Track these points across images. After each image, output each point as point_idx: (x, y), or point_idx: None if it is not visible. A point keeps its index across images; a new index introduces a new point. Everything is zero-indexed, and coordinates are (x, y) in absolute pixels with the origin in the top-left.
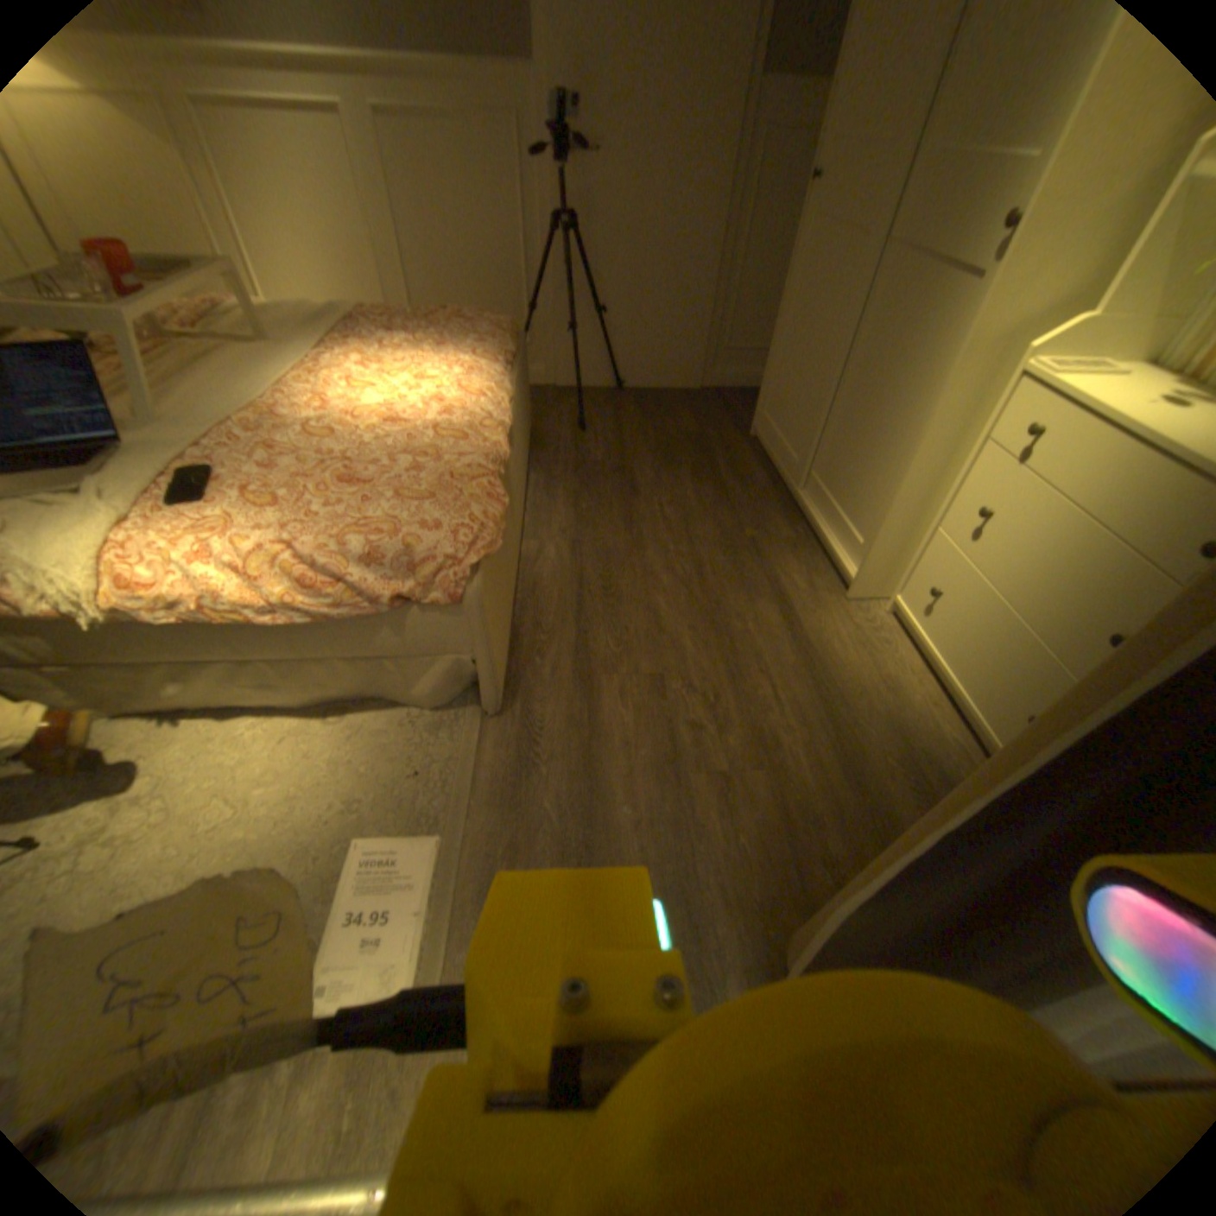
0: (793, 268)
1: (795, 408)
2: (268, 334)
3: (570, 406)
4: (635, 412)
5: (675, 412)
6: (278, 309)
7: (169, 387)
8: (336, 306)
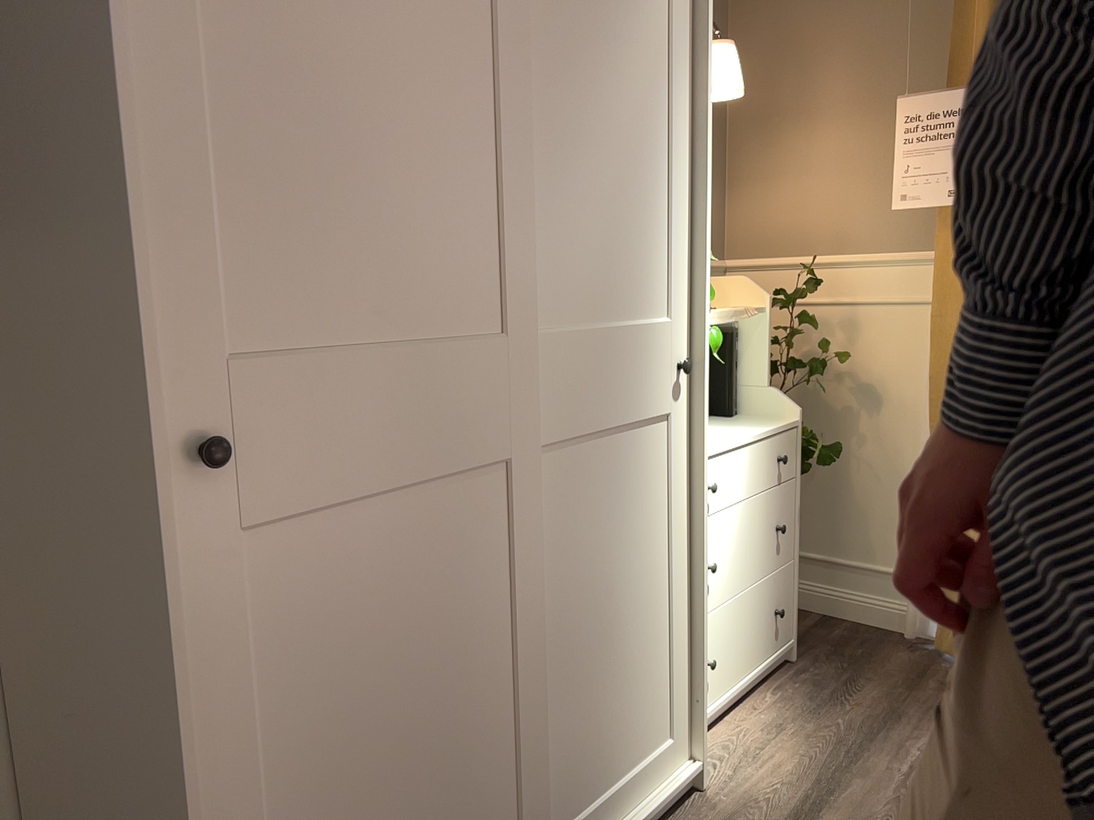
0: (191, 710)
1: None
2: None
3: None
4: None
5: None
6: None
7: None
8: None
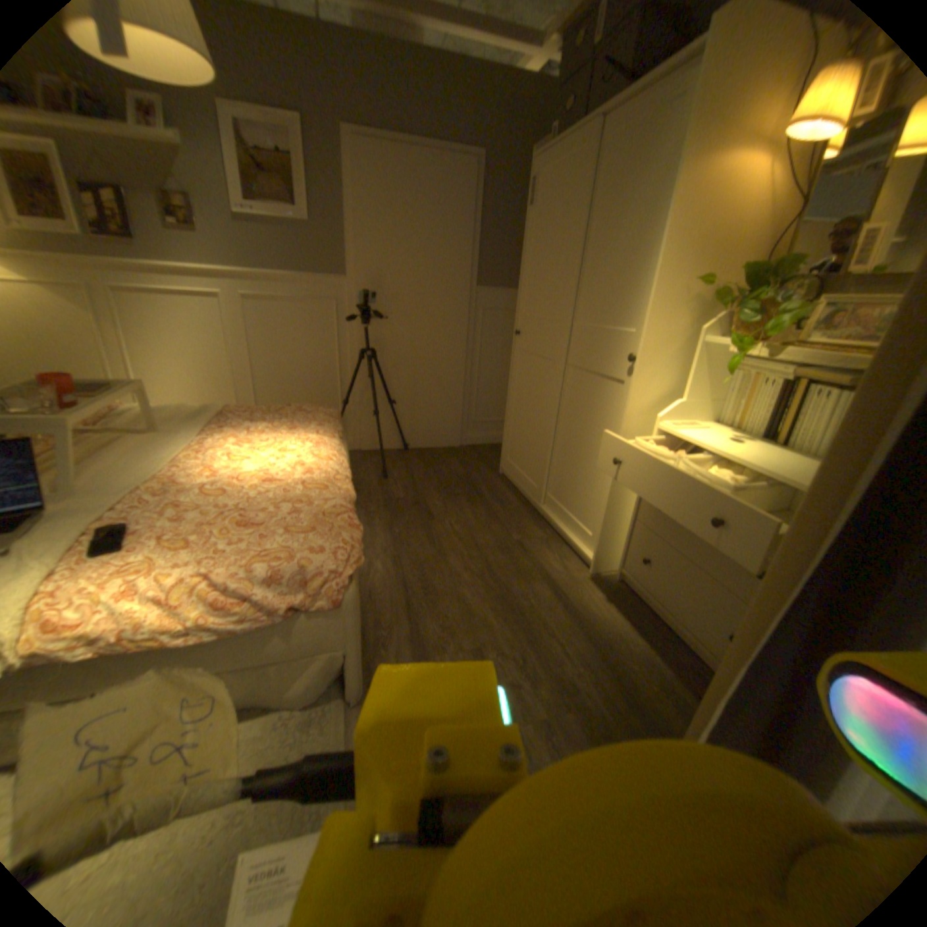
0: (511, 378)
1: (527, 455)
2: (158, 427)
3: (373, 462)
4: (419, 463)
5: (446, 462)
6: (162, 410)
7: (80, 468)
8: (208, 406)
